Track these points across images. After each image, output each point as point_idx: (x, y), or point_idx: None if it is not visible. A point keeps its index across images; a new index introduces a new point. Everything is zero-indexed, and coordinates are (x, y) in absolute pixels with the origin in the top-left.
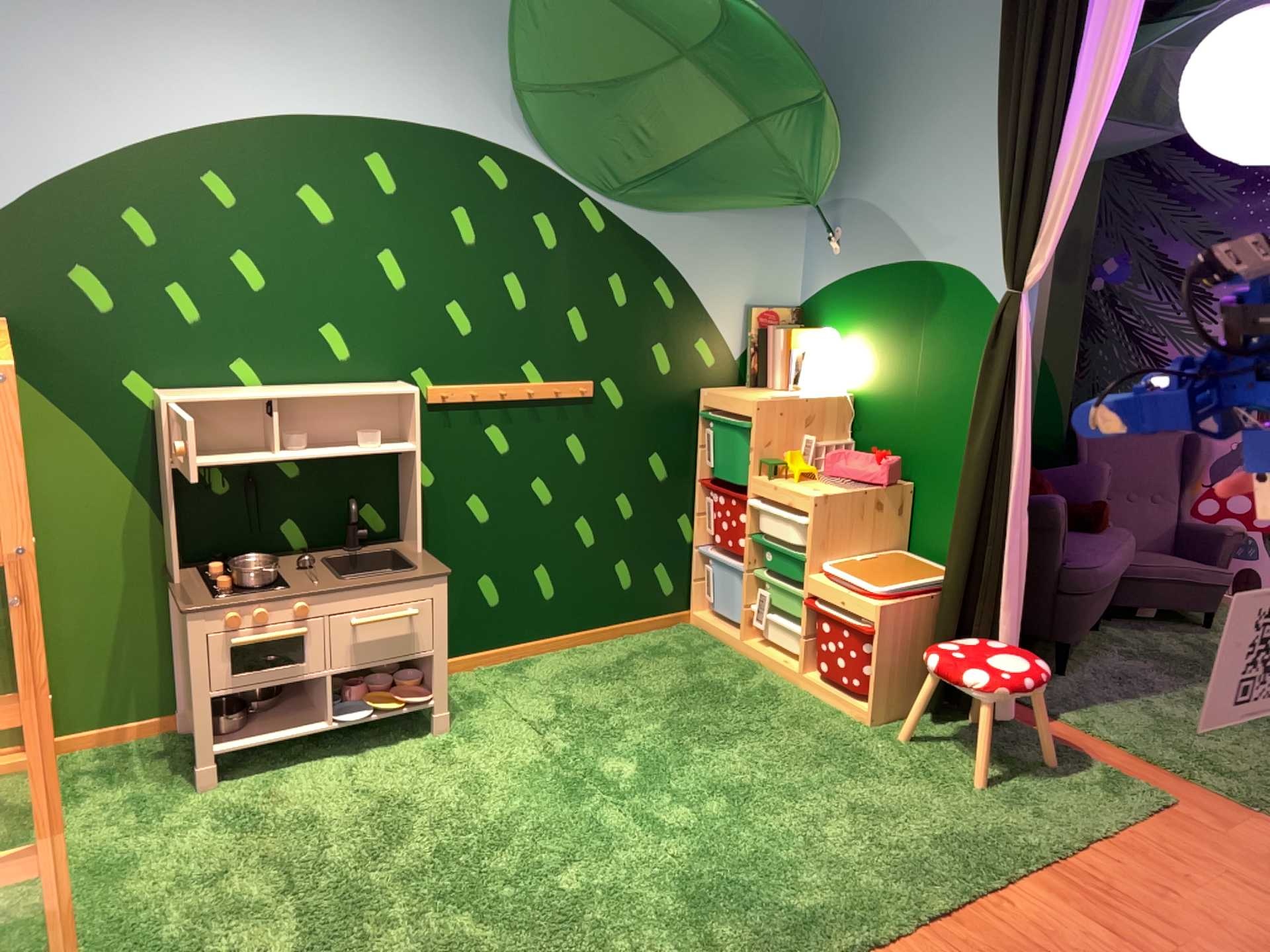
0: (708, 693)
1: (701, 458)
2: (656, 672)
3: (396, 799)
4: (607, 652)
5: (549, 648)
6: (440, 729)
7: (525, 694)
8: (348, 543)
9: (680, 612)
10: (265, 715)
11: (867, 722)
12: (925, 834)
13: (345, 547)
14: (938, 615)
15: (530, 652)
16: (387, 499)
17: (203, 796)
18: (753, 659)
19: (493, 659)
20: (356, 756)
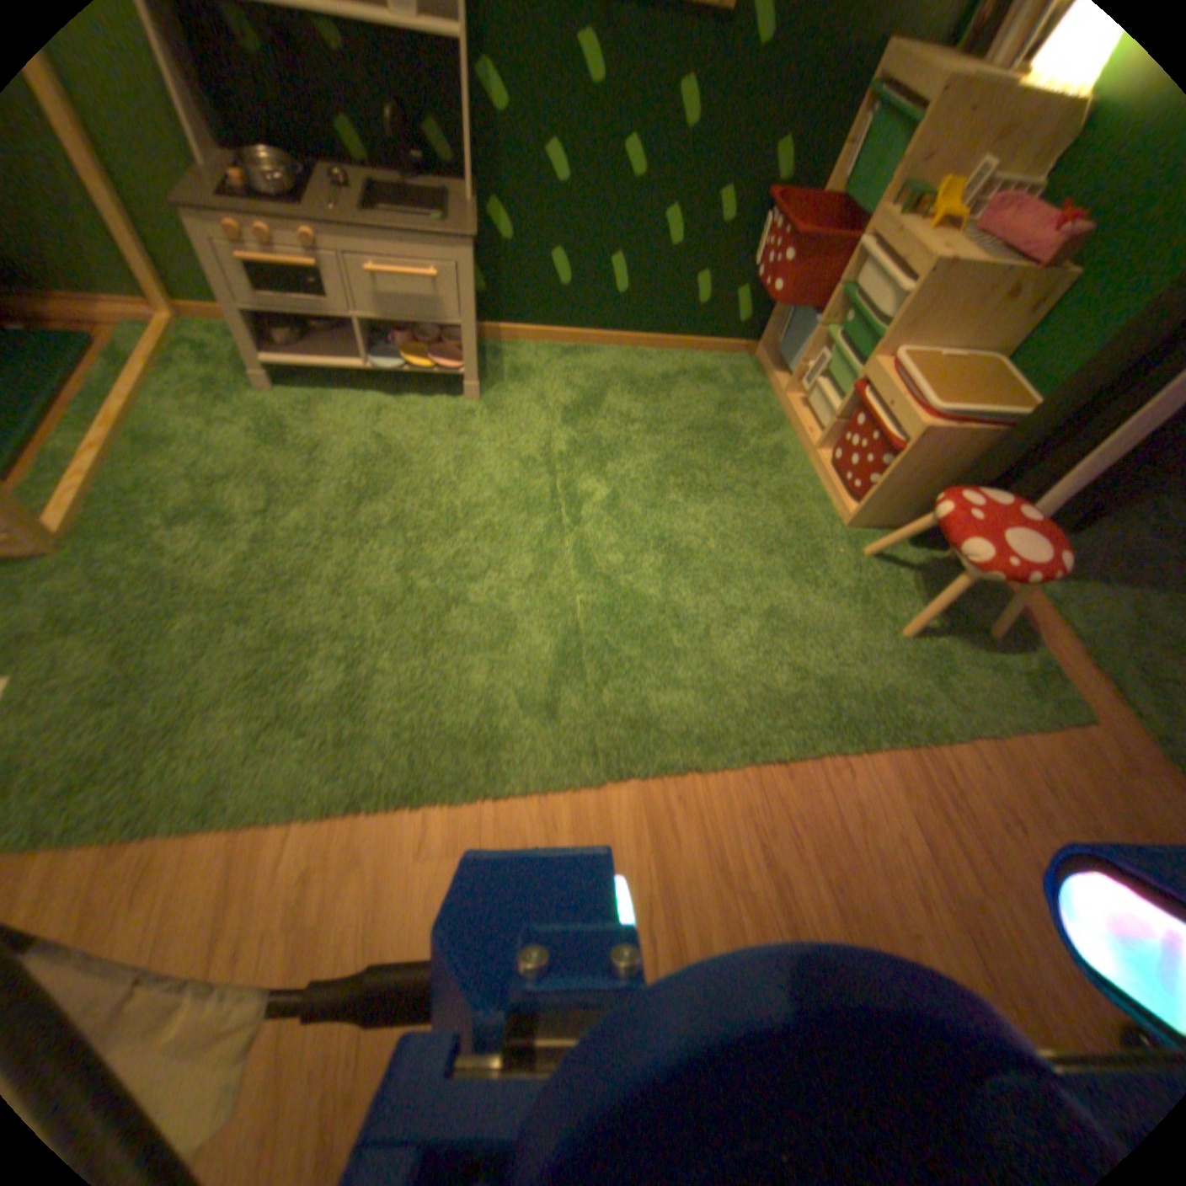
0: (718, 439)
1: (840, 159)
2: (686, 399)
3: (387, 454)
4: (657, 362)
5: (610, 341)
6: (465, 396)
7: (559, 384)
8: (404, 165)
9: (747, 341)
10: (310, 336)
11: (844, 526)
12: (816, 677)
13: (393, 169)
14: (991, 454)
15: (592, 340)
16: (446, 113)
17: (243, 396)
18: (782, 416)
19: (555, 337)
20: (384, 399)
